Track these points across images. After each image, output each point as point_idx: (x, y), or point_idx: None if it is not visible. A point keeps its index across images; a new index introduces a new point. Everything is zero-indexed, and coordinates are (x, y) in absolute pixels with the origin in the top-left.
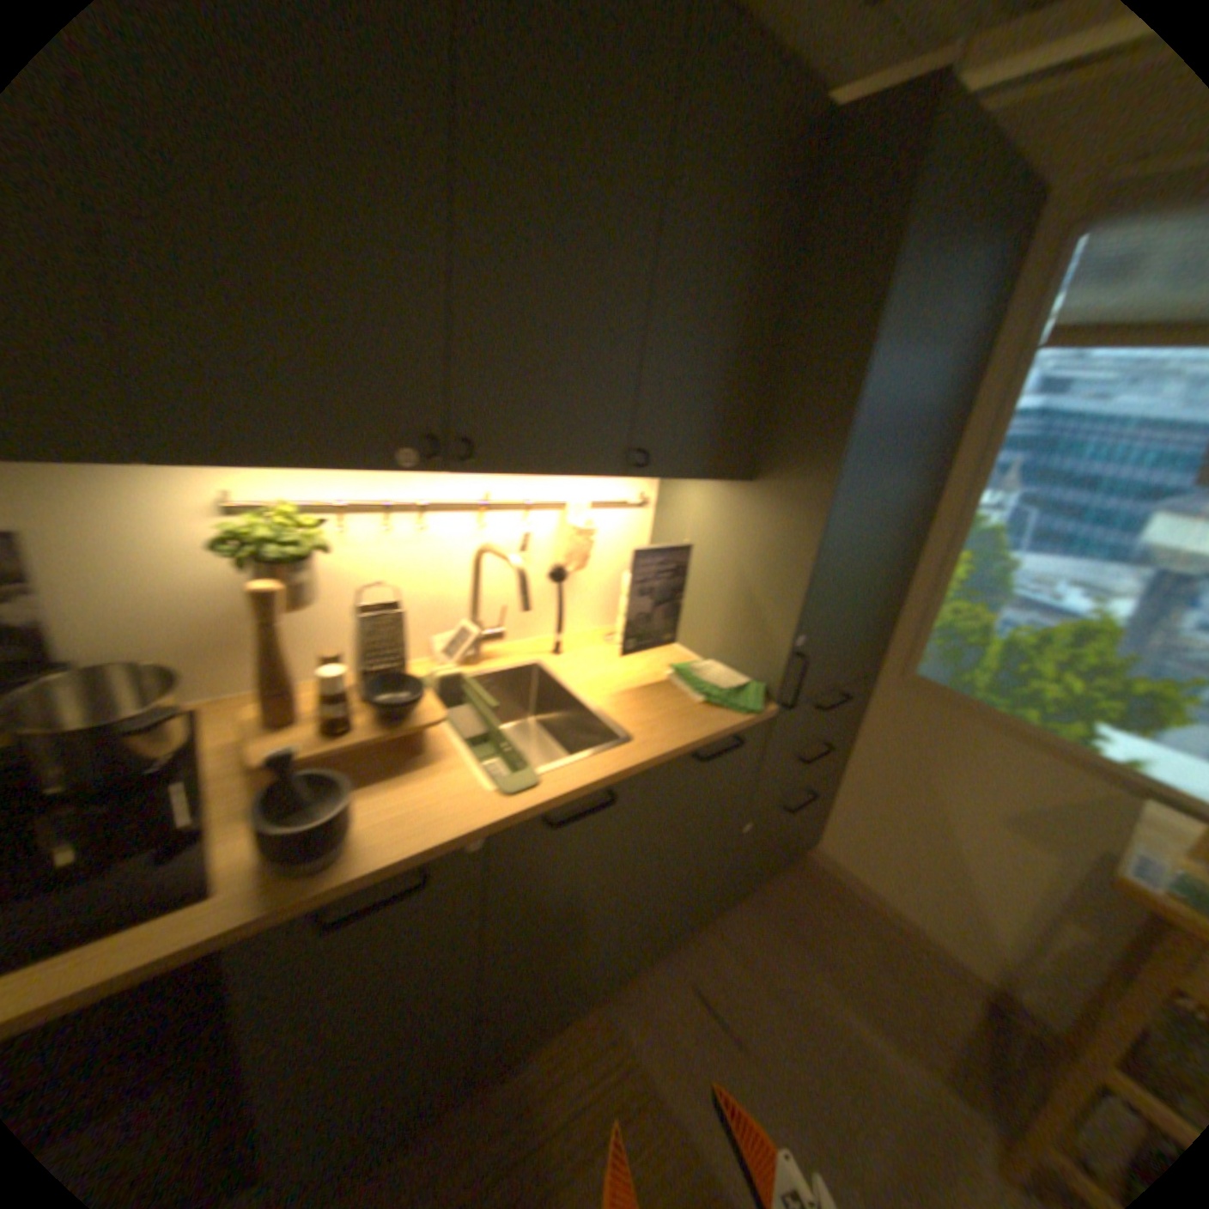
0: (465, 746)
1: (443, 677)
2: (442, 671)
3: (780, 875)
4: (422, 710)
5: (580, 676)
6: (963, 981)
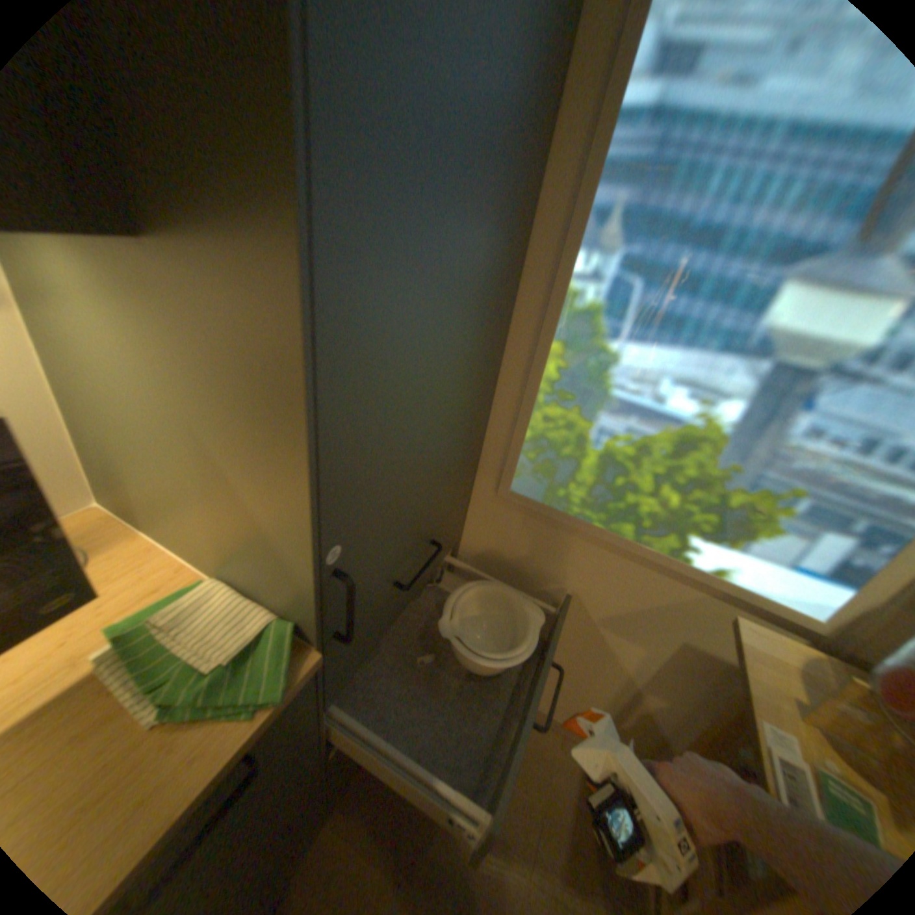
0: None
1: None
2: None
3: None
4: None
5: None
6: (567, 738)
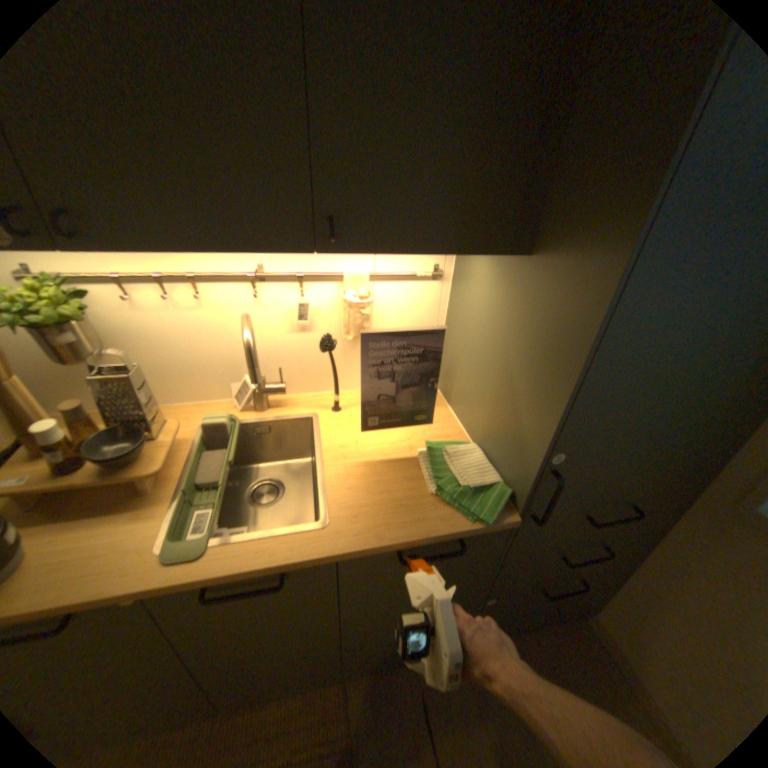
0: (182, 496)
1: (208, 425)
2: (213, 419)
3: (551, 626)
4: (149, 460)
5: (343, 436)
6: None
